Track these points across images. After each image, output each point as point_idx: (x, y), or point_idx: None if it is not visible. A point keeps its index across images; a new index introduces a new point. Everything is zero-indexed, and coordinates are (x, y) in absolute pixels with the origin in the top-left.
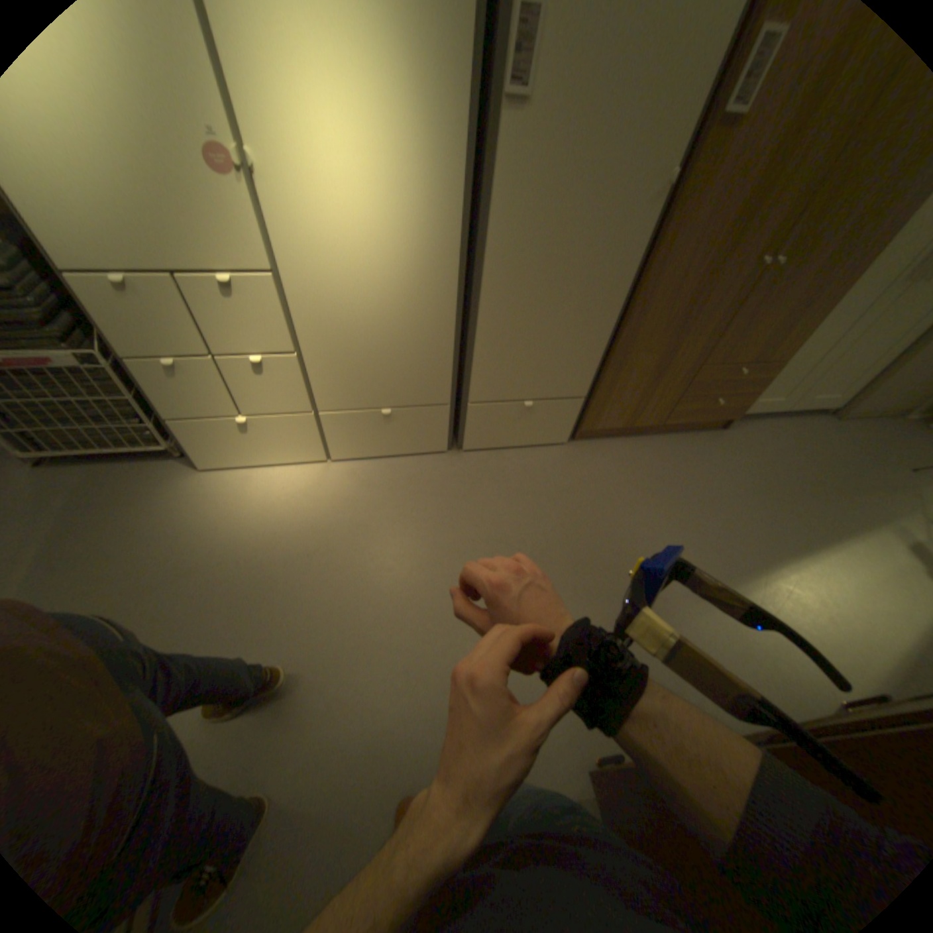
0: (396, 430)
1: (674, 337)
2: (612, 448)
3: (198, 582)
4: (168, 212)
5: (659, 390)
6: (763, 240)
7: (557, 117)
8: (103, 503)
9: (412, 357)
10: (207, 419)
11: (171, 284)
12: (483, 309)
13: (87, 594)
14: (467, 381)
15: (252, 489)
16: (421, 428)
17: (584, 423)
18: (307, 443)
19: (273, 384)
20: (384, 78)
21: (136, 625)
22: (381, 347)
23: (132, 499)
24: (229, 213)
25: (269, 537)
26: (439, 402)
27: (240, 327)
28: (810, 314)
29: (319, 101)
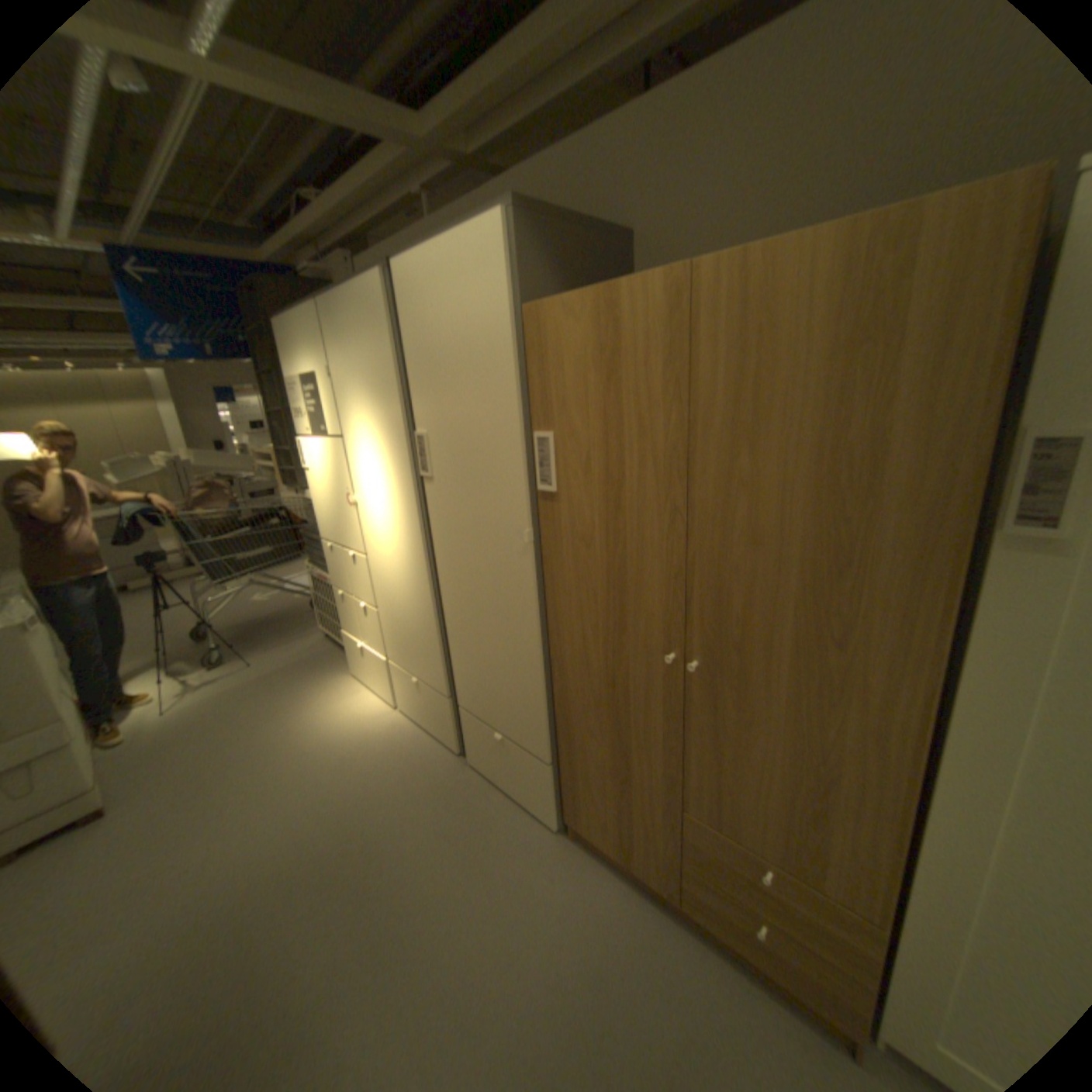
0: (423, 703)
1: (615, 730)
2: (599, 886)
3: (266, 726)
4: (340, 519)
5: (638, 818)
6: (655, 627)
7: (447, 488)
8: (312, 665)
9: (420, 638)
10: (353, 636)
11: (341, 552)
12: (446, 614)
13: (247, 700)
14: (457, 681)
15: (351, 698)
16: (436, 711)
17: (565, 811)
18: (386, 683)
19: (370, 625)
20: (385, 469)
21: (229, 727)
22: (406, 621)
23: (319, 670)
24: (353, 523)
25: (313, 728)
26: (441, 691)
27: (358, 582)
28: (847, 812)
29: (370, 478)
